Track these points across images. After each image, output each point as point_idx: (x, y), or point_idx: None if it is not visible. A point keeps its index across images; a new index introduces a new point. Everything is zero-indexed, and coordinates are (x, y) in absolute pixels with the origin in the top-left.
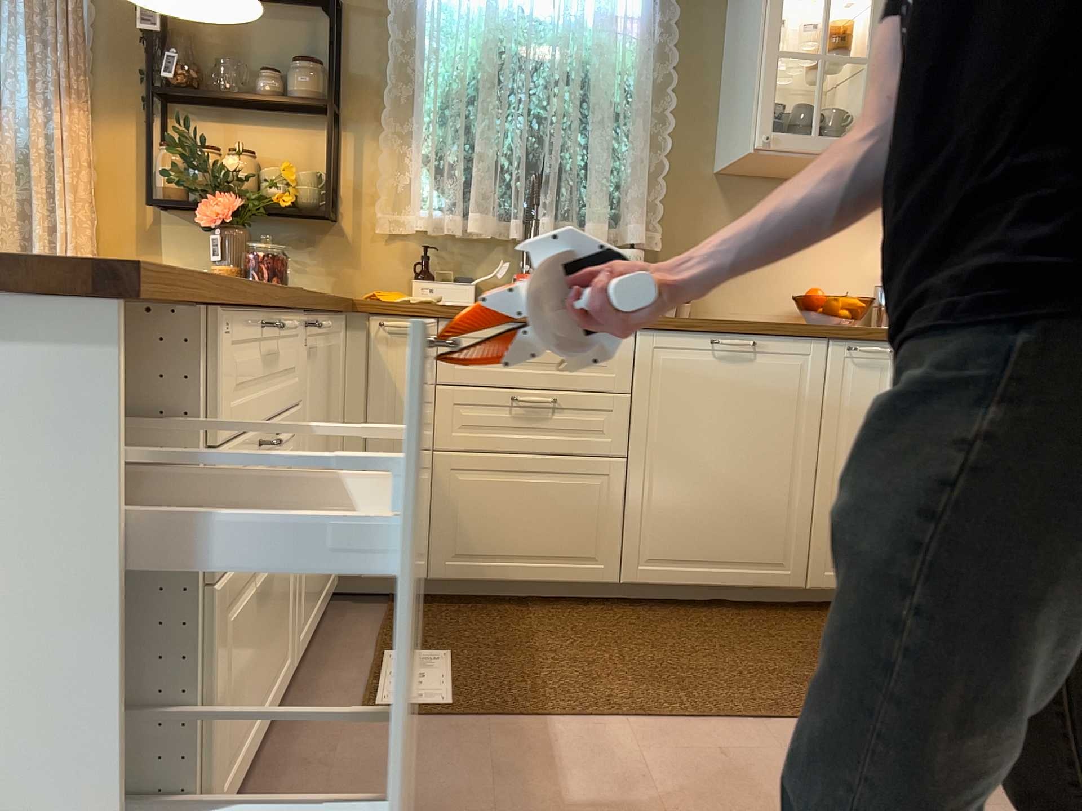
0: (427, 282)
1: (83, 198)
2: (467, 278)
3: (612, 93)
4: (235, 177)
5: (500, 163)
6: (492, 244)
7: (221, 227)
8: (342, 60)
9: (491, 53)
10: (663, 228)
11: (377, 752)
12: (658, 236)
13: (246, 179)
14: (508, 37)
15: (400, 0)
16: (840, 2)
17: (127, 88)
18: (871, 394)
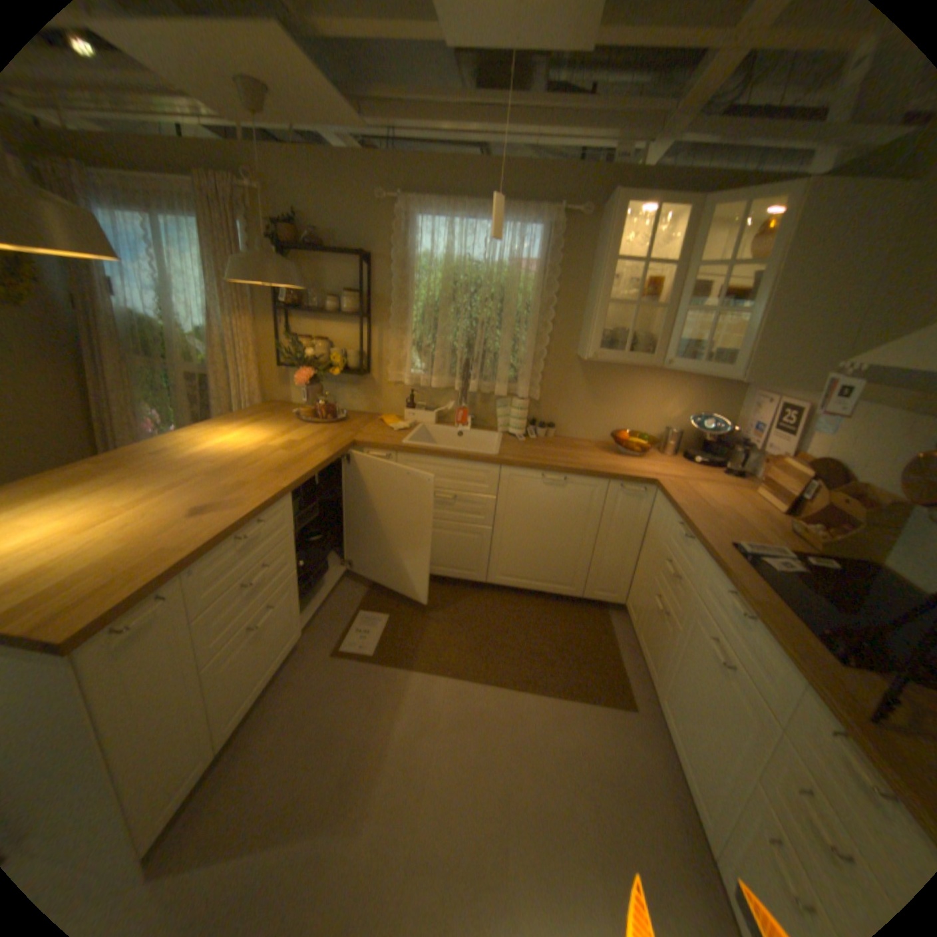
0: (410, 411)
1: (248, 360)
2: (432, 409)
3: (517, 308)
4: (312, 357)
5: (449, 350)
6: (448, 389)
7: (306, 383)
8: (370, 285)
9: (446, 286)
10: (540, 389)
11: (329, 681)
12: (537, 393)
13: (318, 358)
14: (457, 276)
15: (399, 252)
16: (667, 252)
17: (266, 300)
18: (630, 511)
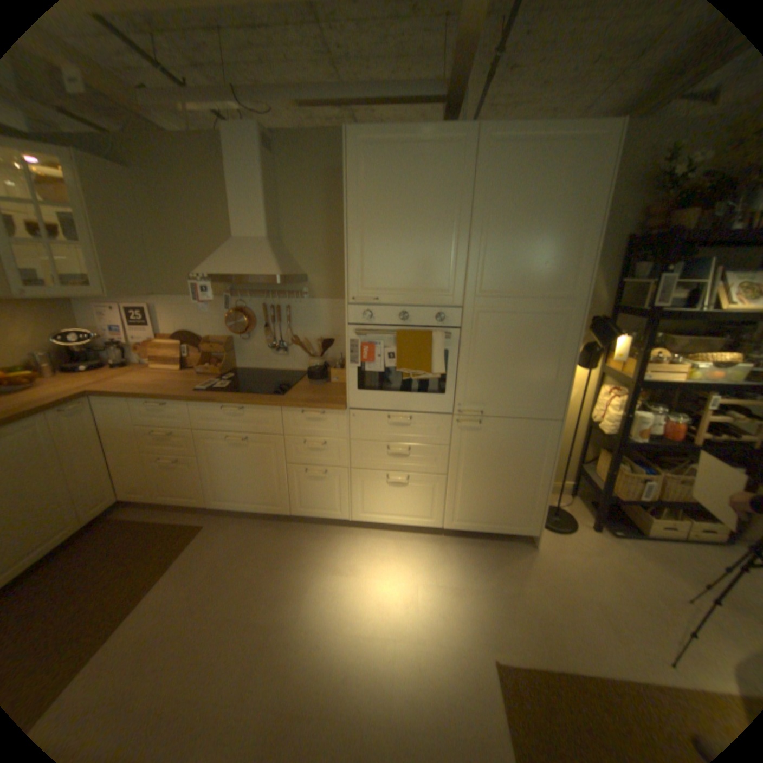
0: None
1: None
2: None
3: None
4: None
5: None
6: None
7: None
8: None
9: None
10: None
11: None
12: None
13: None
14: None
15: None
16: None
17: None
18: (78, 428)
